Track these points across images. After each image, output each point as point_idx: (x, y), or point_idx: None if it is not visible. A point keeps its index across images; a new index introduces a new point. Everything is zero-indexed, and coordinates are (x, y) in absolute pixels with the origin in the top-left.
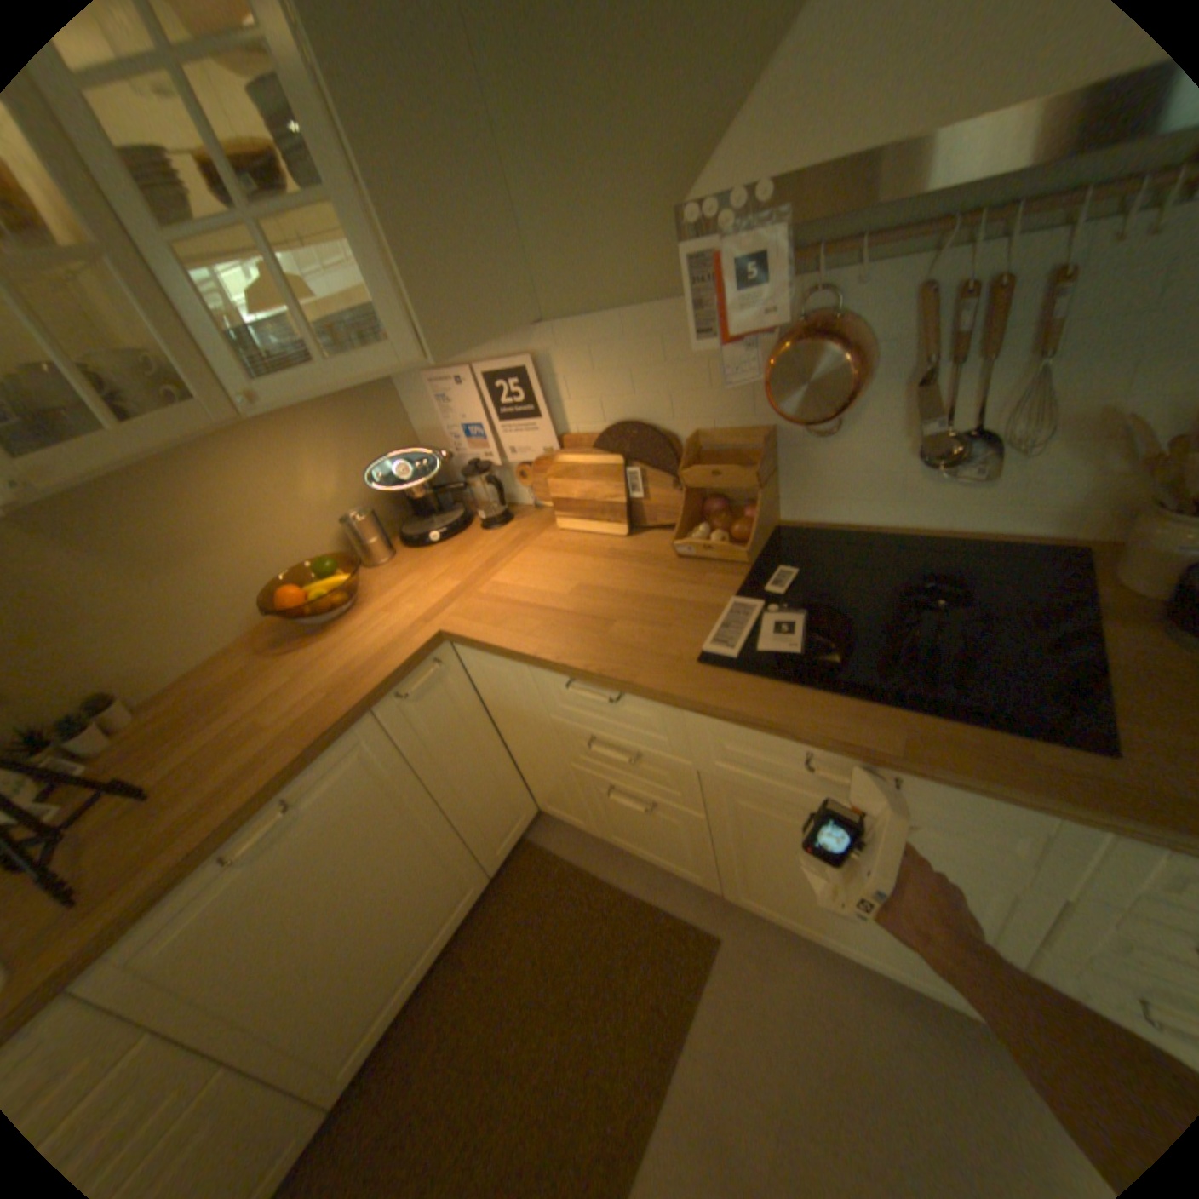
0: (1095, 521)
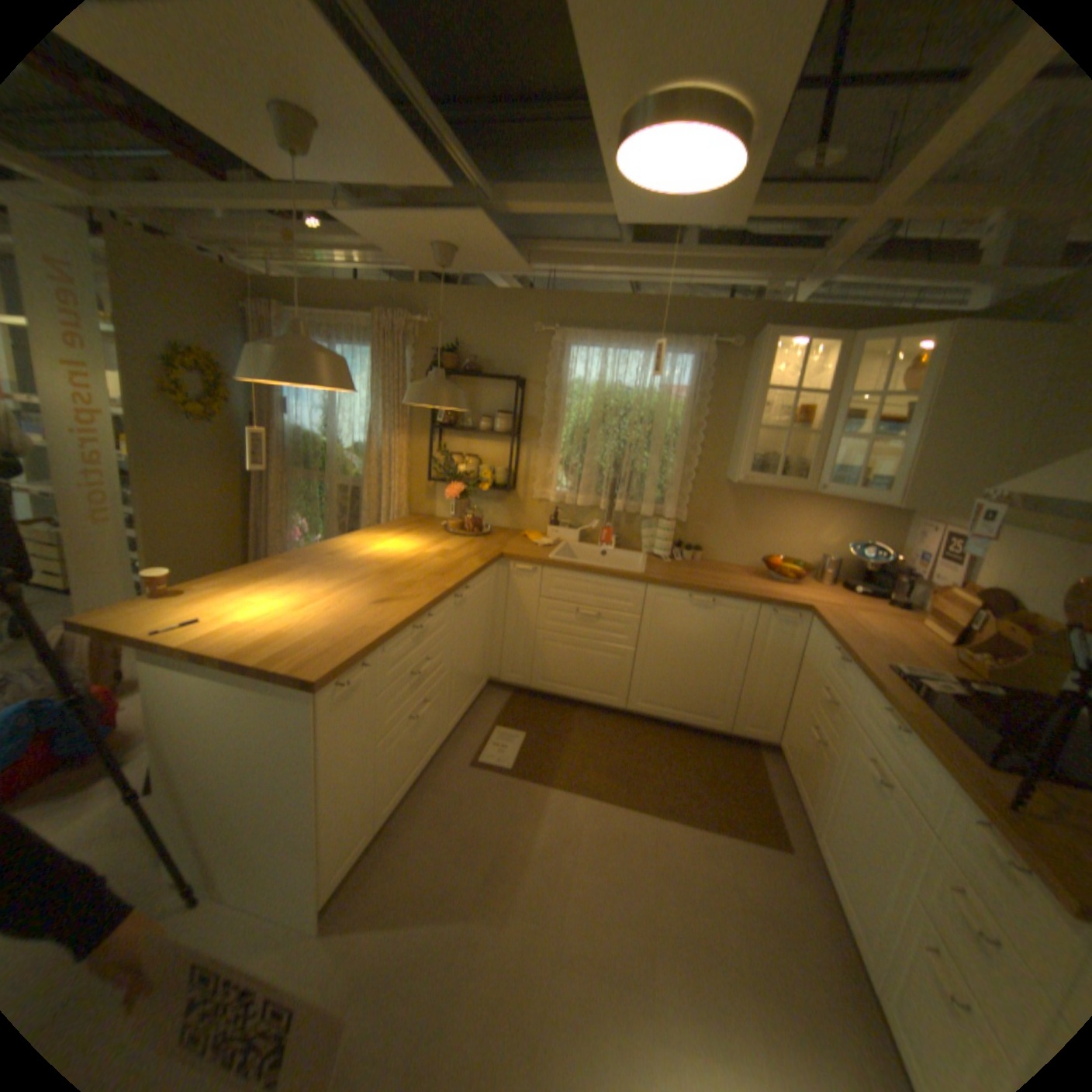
0: None
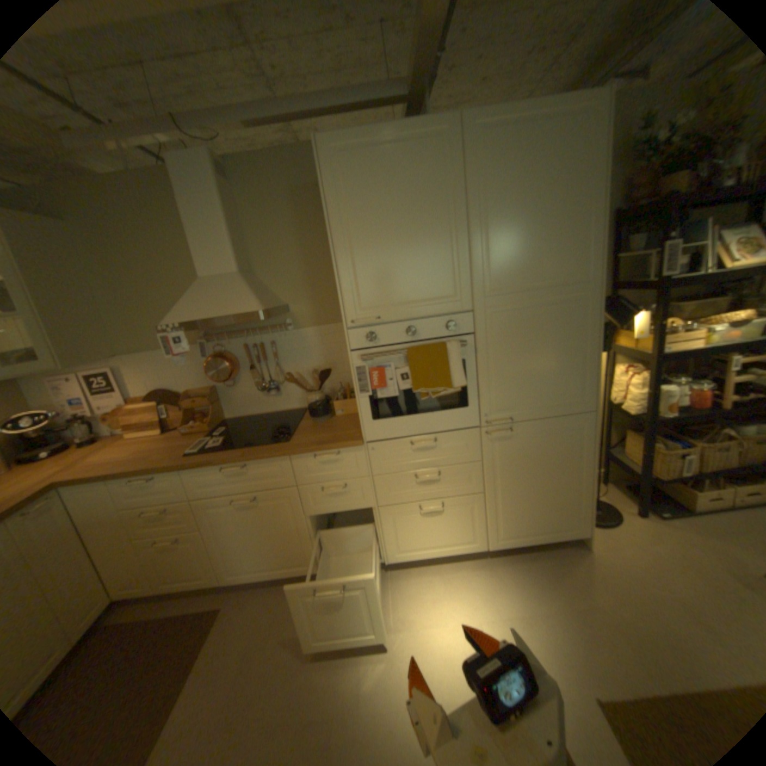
0: (307, 401)
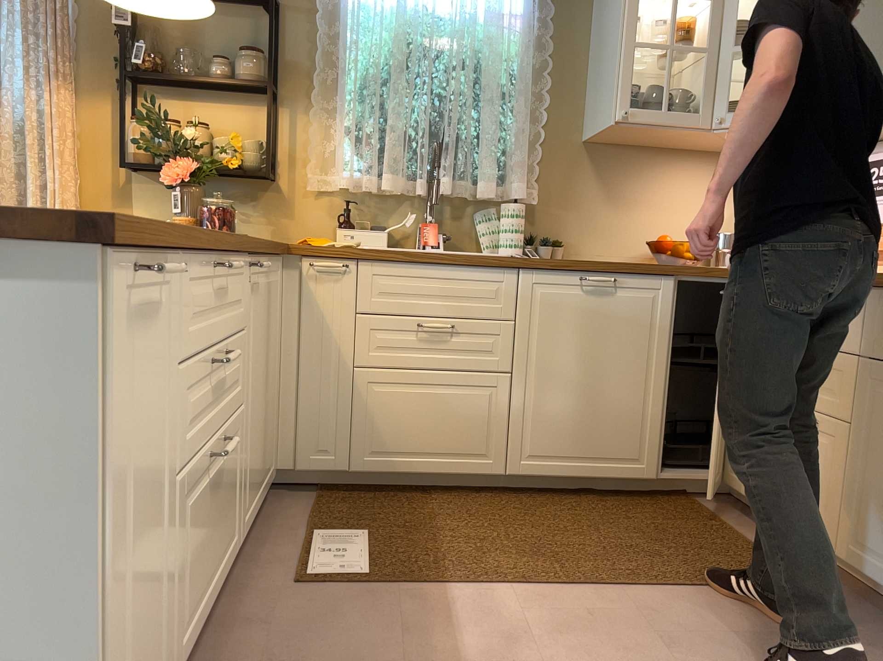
0: None
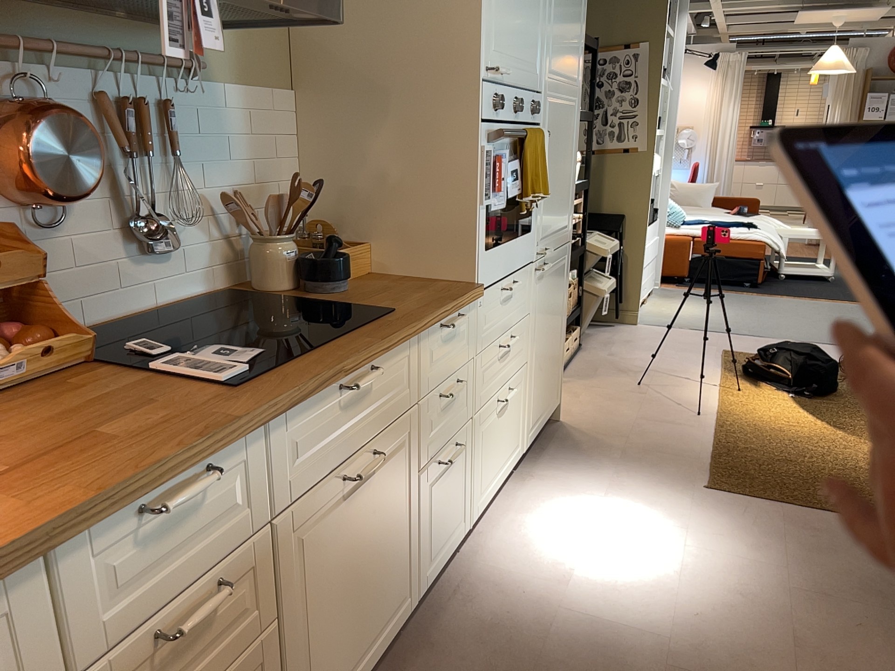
0: (218, 274)
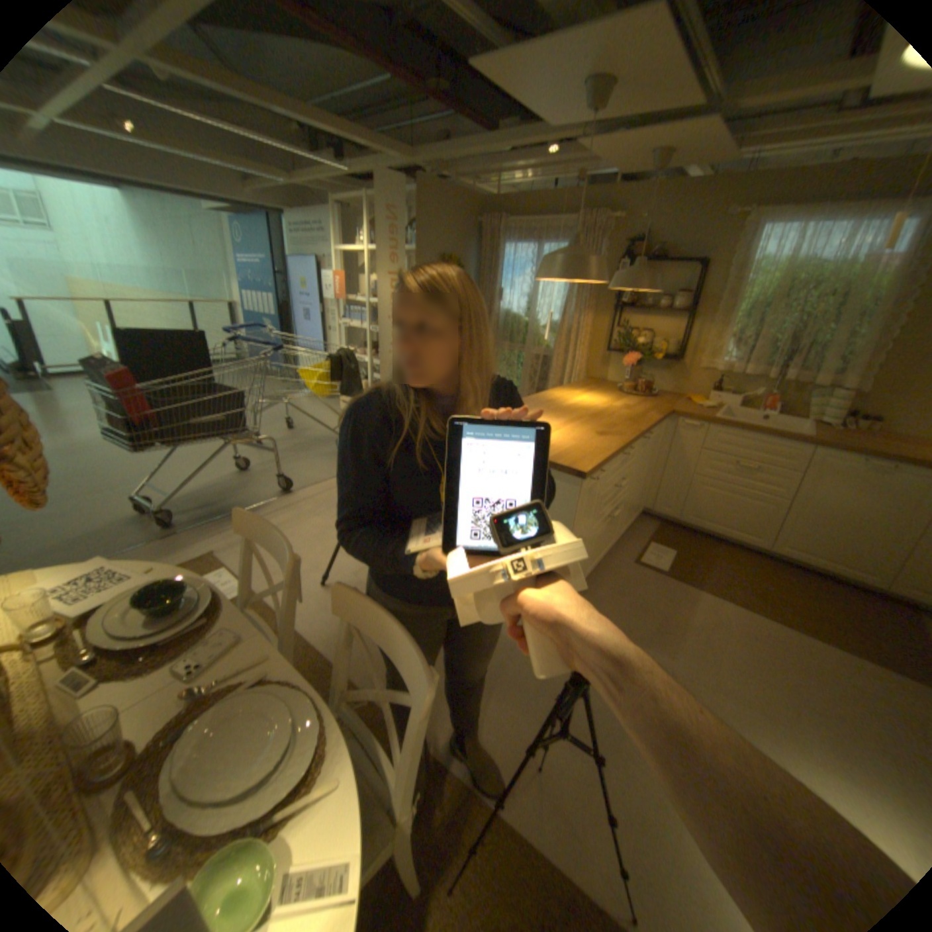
0: None
